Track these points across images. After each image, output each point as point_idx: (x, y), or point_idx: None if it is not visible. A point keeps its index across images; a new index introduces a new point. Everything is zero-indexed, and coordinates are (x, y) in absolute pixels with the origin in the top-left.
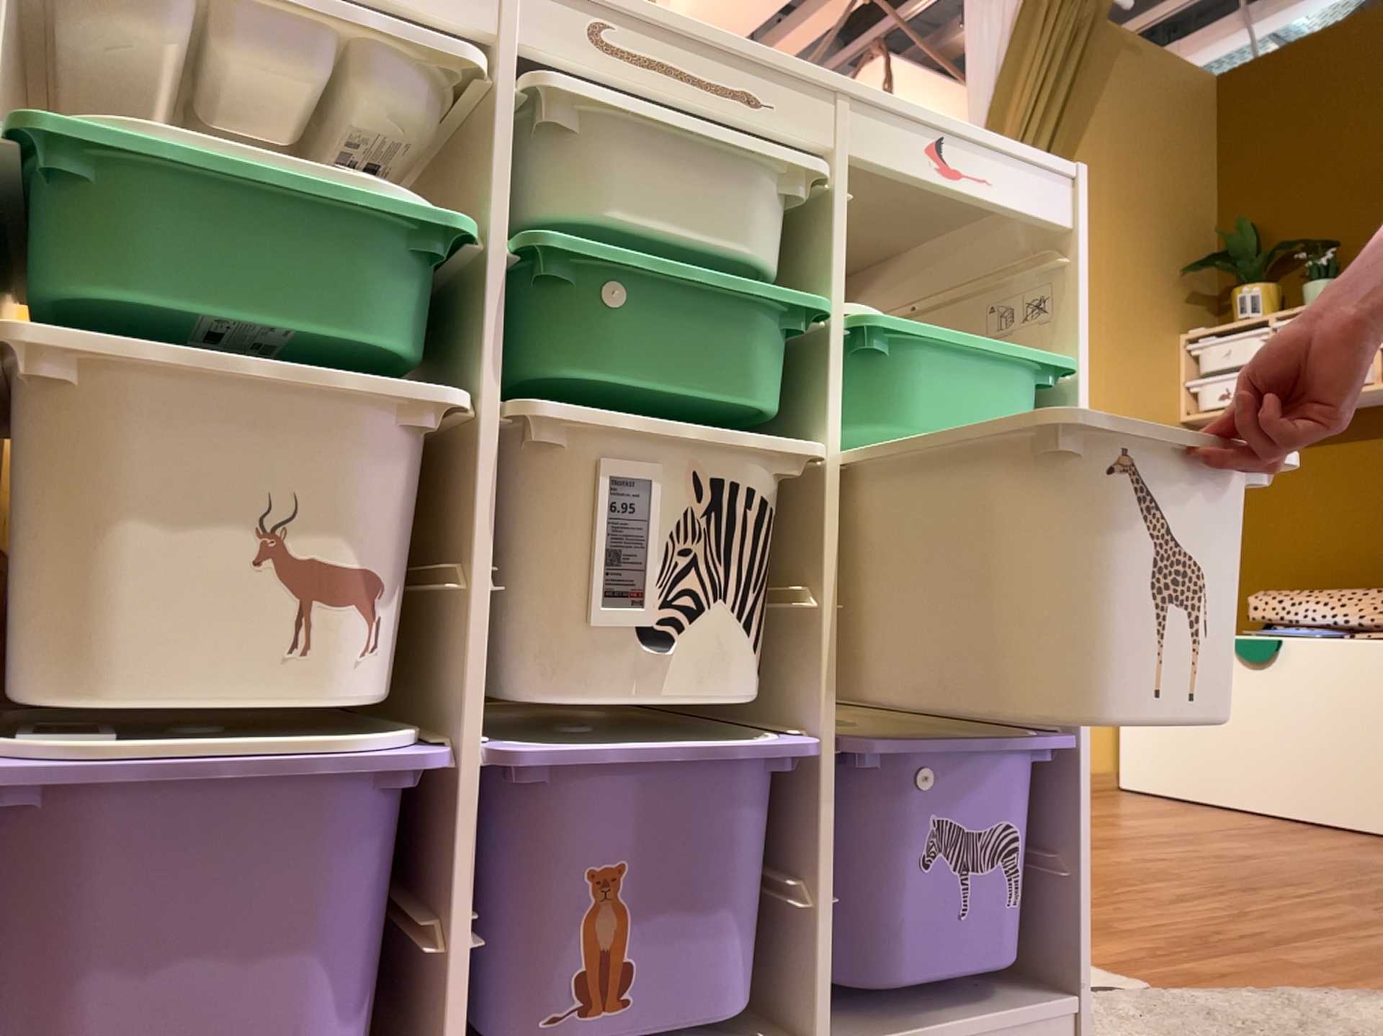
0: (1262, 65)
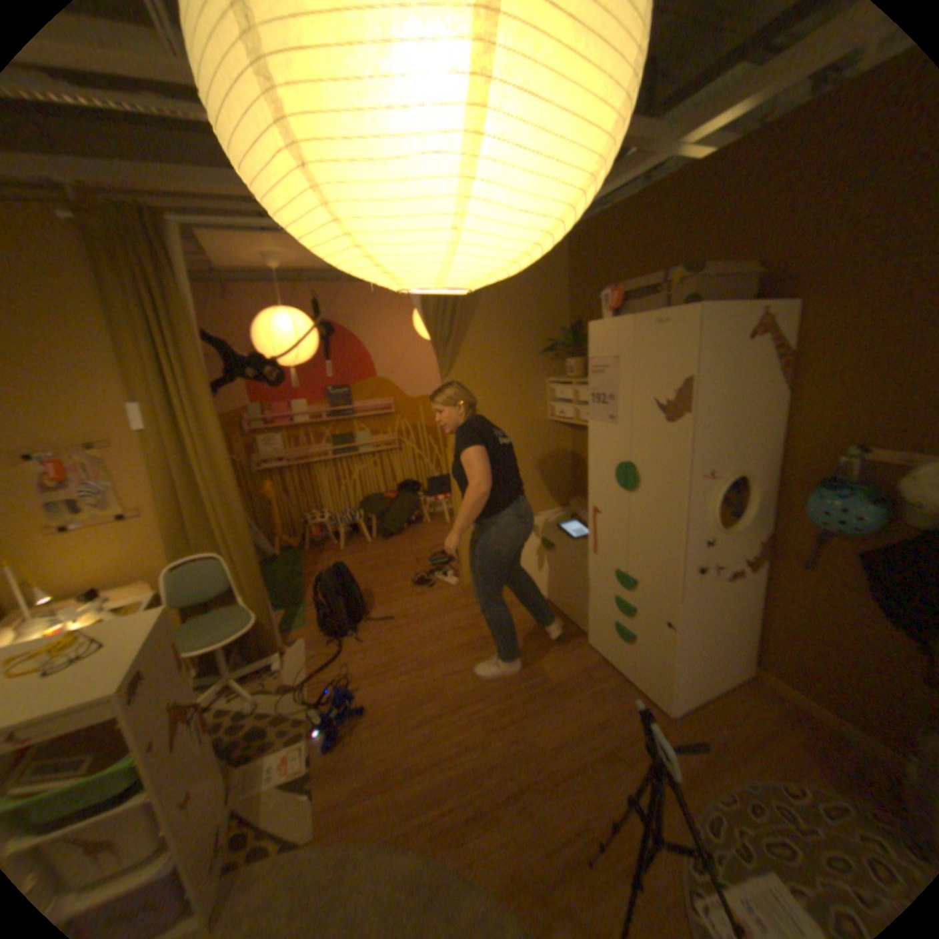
0: (588, 222)
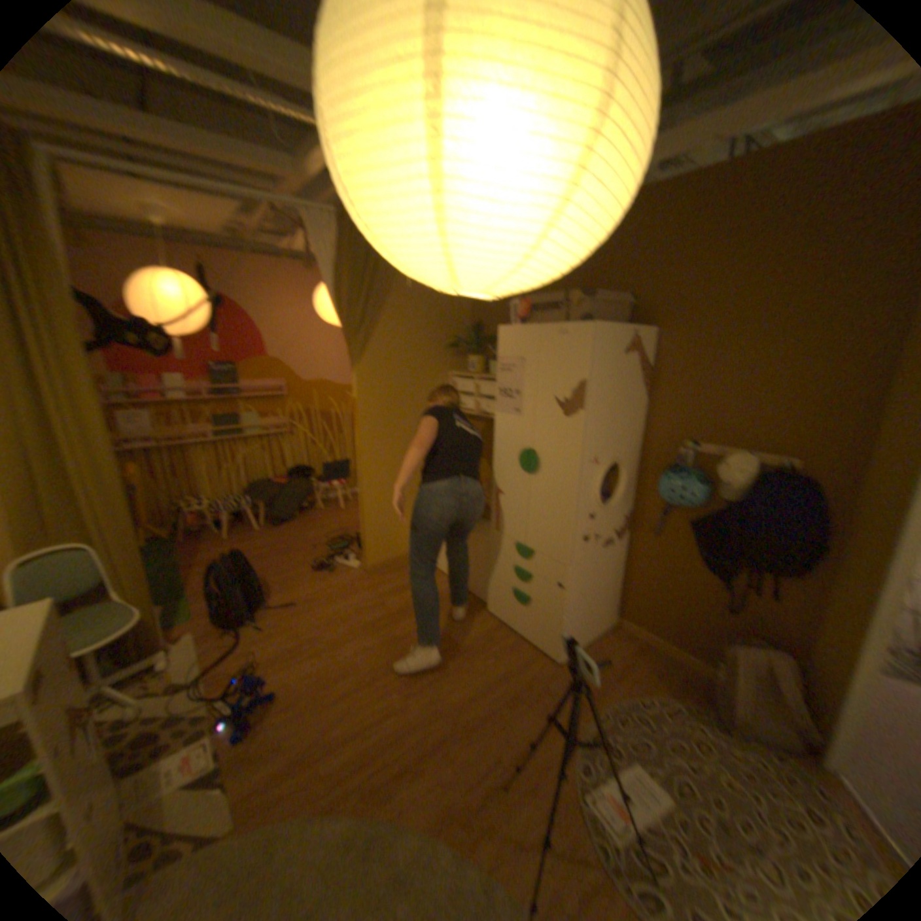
0: None
